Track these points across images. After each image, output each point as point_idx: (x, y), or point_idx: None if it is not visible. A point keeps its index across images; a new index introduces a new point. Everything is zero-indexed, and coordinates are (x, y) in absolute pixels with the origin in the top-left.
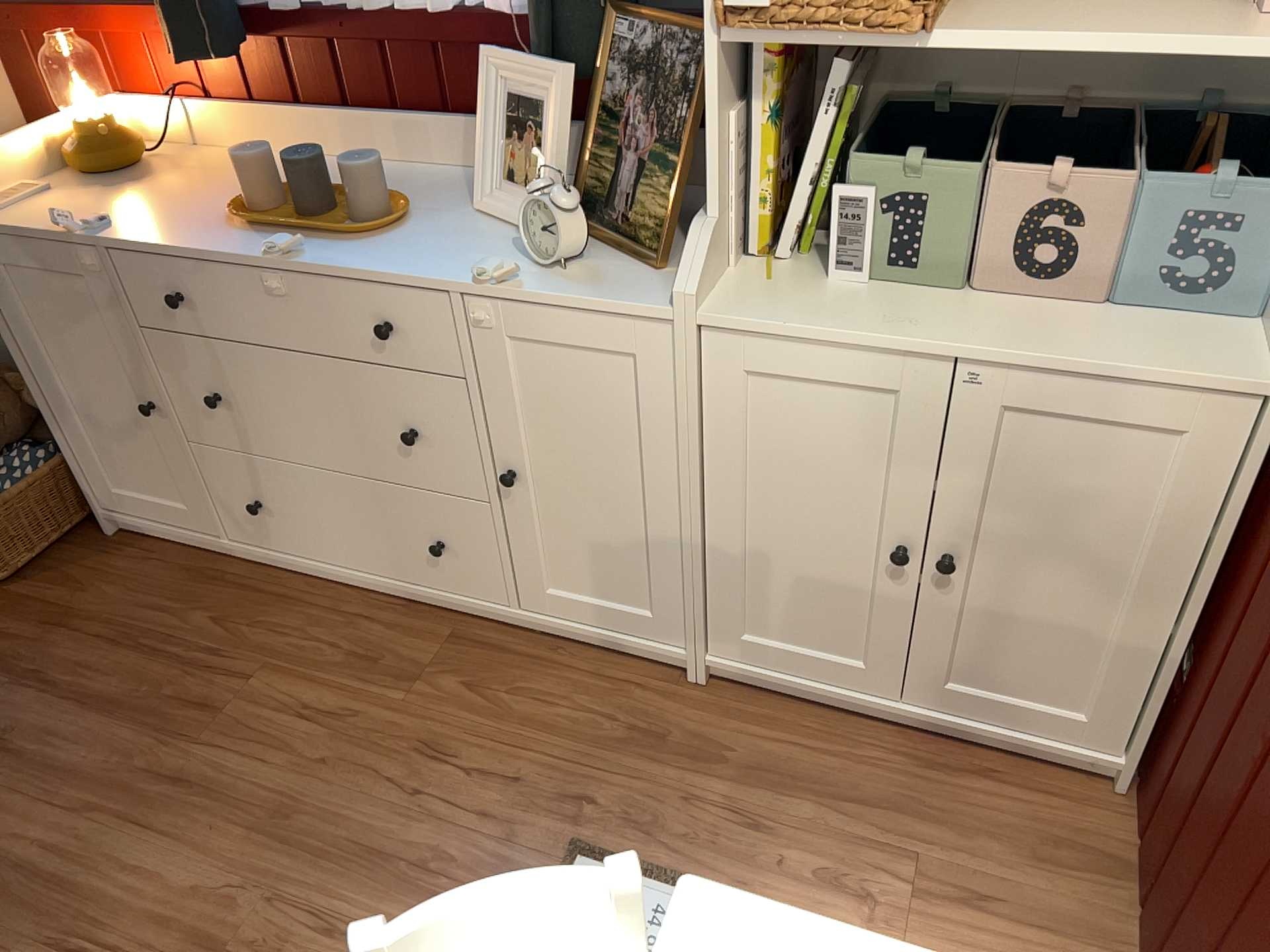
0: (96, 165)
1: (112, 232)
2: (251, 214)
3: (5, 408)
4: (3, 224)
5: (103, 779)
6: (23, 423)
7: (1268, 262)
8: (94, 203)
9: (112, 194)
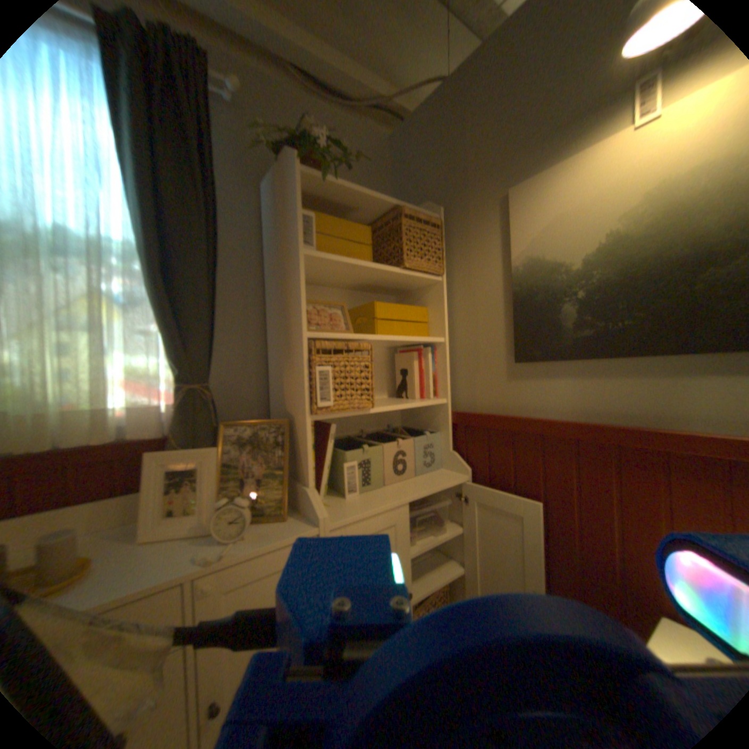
0: None
1: None
2: None
3: None
4: None
5: None
6: None
7: (444, 450)
8: None
9: None
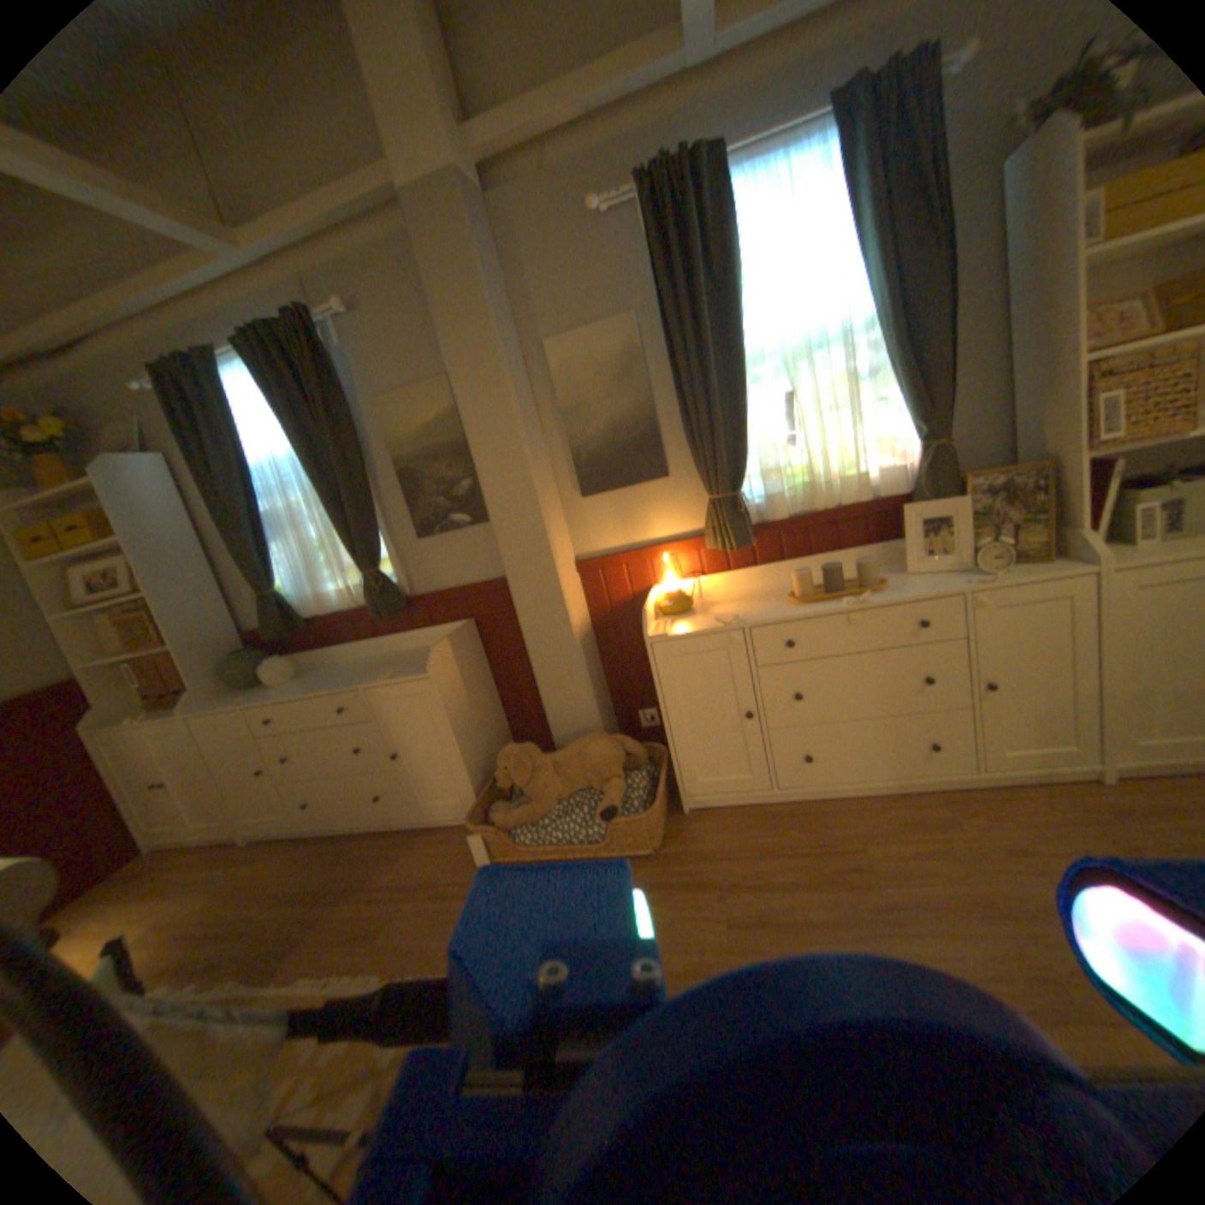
0: (672, 605)
1: (736, 618)
2: (798, 596)
3: (612, 752)
4: (666, 631)
5: (847, 929)
6: (620, 759)
7: None
8: (687, 619)
9: (687, 615)
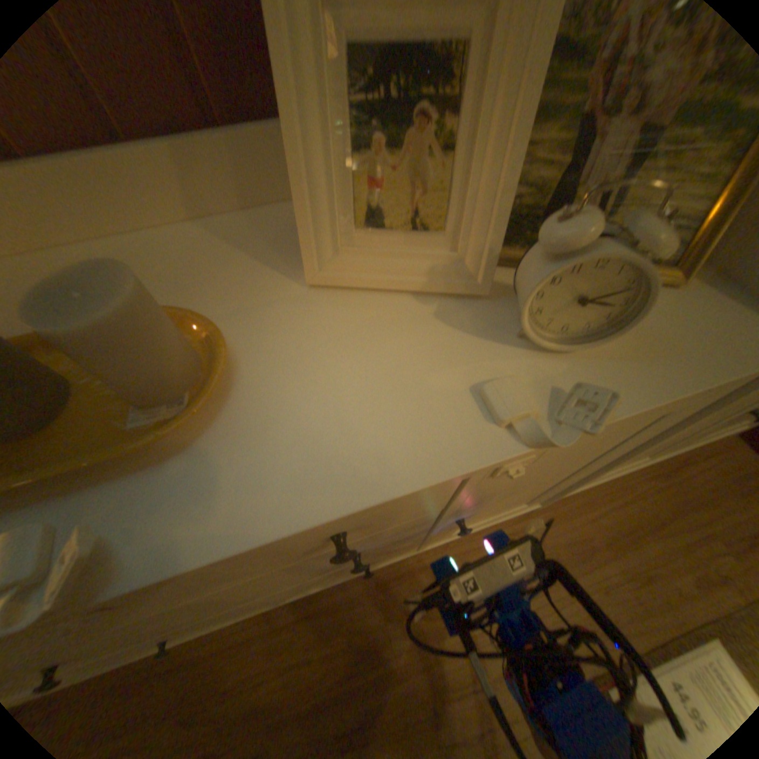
0: None
1: None
2: None
3: None
4: None
5: None
6: None
7: None
8: None
9: None
